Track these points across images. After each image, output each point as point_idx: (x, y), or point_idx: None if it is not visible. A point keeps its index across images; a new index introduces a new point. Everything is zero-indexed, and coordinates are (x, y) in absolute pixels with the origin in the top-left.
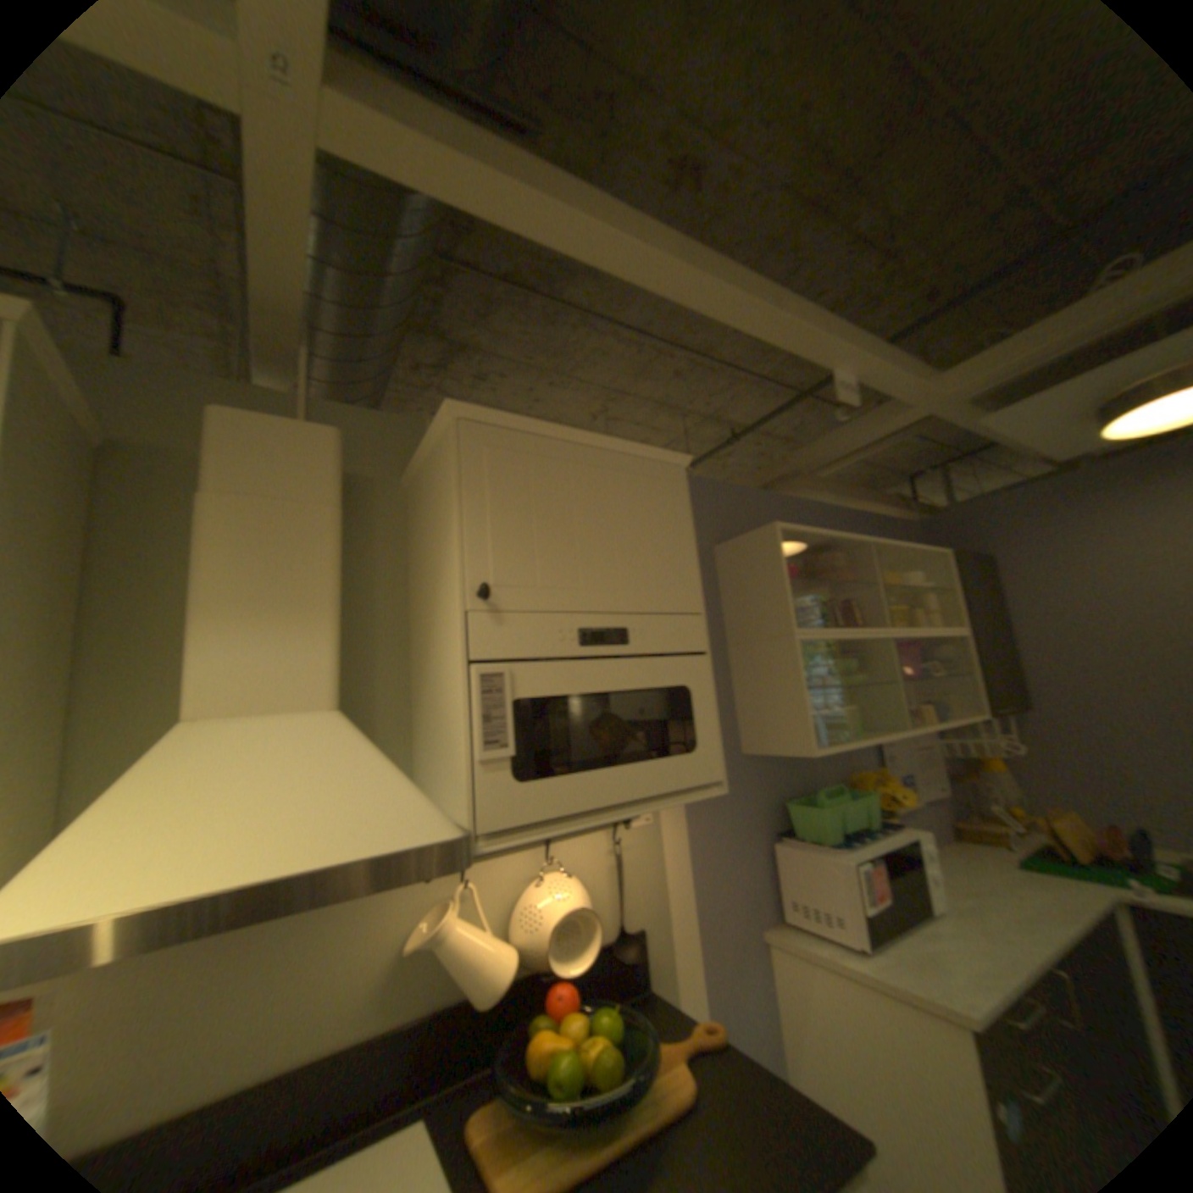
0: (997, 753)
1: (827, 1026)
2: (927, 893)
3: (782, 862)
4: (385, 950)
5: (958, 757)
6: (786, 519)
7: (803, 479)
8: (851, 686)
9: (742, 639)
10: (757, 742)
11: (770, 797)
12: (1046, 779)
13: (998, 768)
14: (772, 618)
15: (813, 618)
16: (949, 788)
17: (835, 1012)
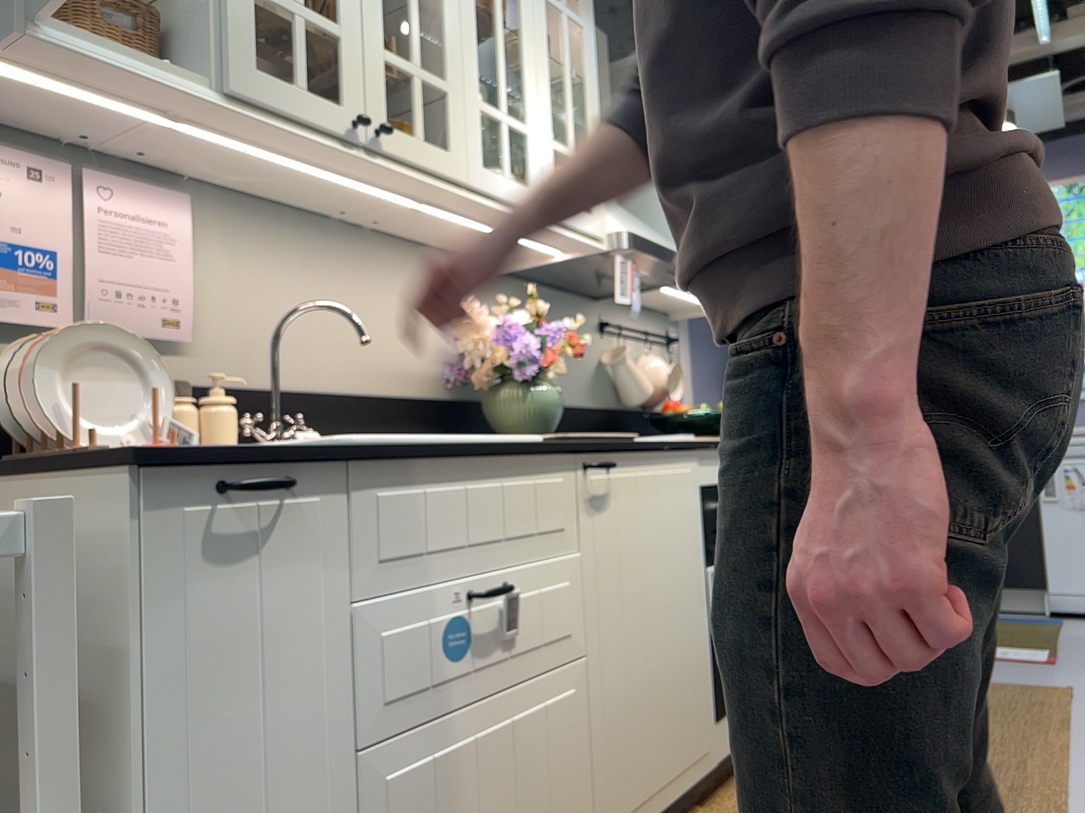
0: None
1: None
2: None
3: None
4: (593, 365)
5: None
6: None
7: None
8: None
9: None
10: None
11: None
12: None
13: None
14: None
15: None
16: None
17: None
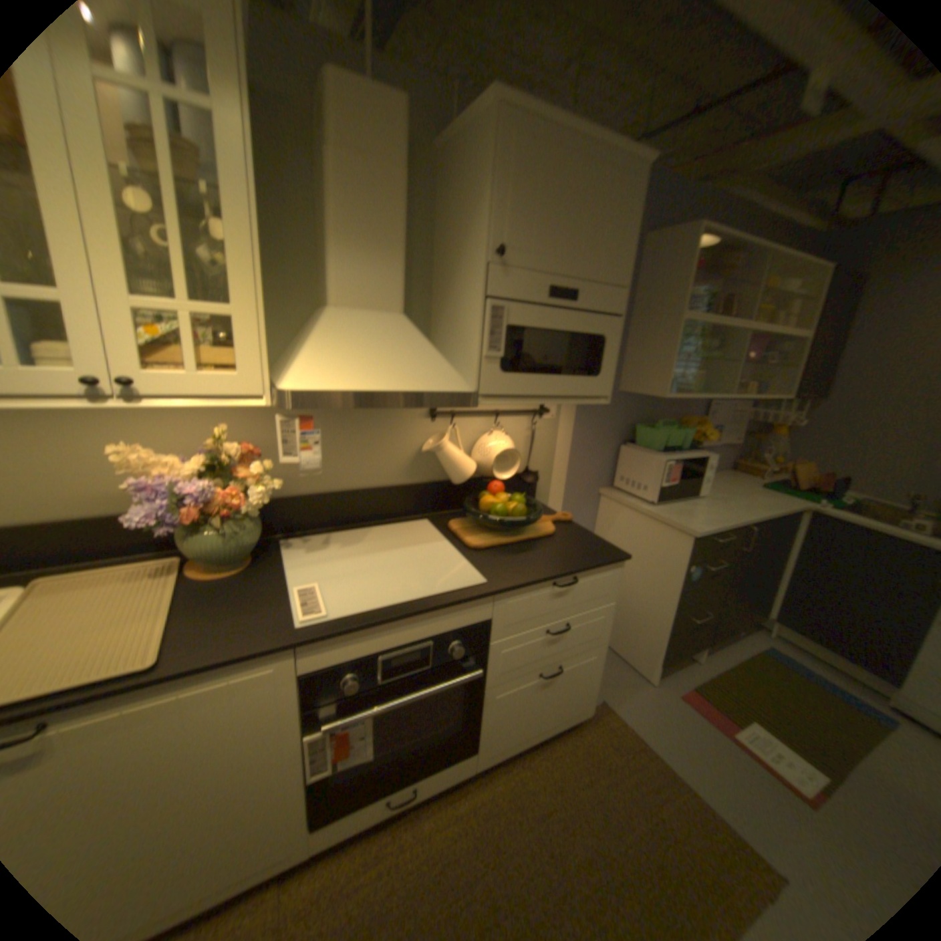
0: (788, 423)
1: (620, 532)
2: (701, 484)
3: (623, 455)
4: (412, 448)
5: (760, 421)
6: (713, 214)
7: (743, 174)
8: (708, 359)
9: (645, 311)
10: (632, 383)
11: (628, 419)
12: (812, 444)
13: (784, 432)
14: (673, 298)
15: (702, 304)
16: (744, 438)
17: (627, 526)
